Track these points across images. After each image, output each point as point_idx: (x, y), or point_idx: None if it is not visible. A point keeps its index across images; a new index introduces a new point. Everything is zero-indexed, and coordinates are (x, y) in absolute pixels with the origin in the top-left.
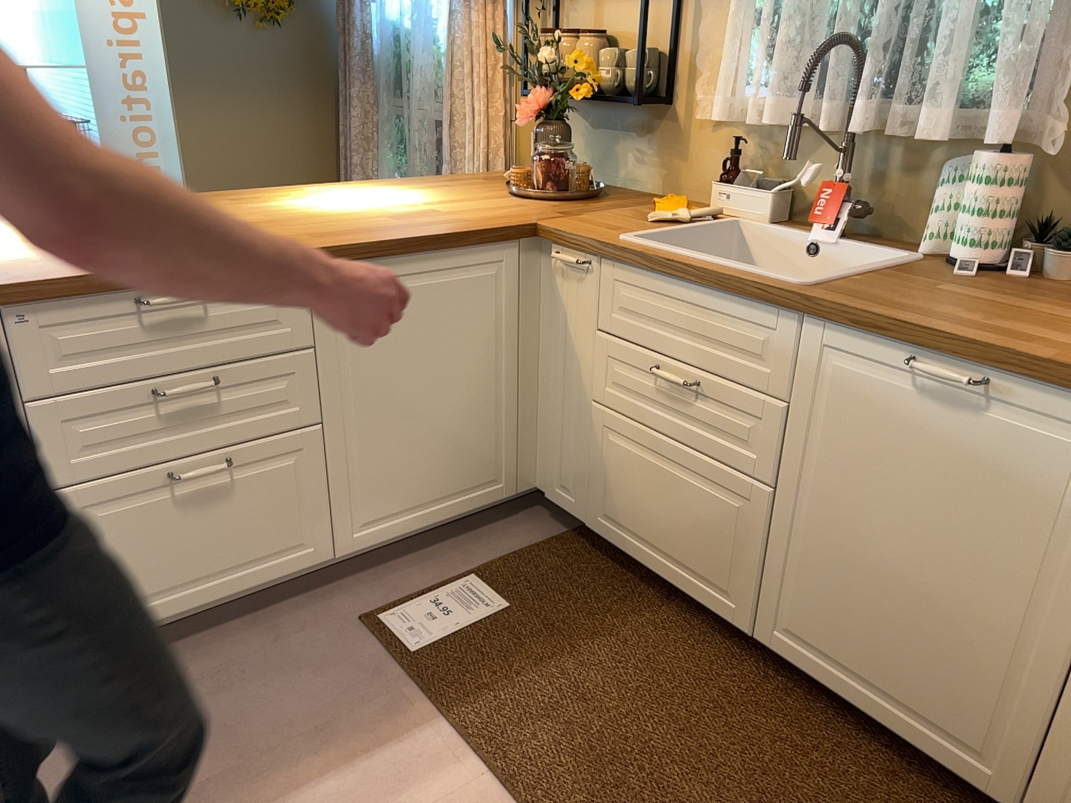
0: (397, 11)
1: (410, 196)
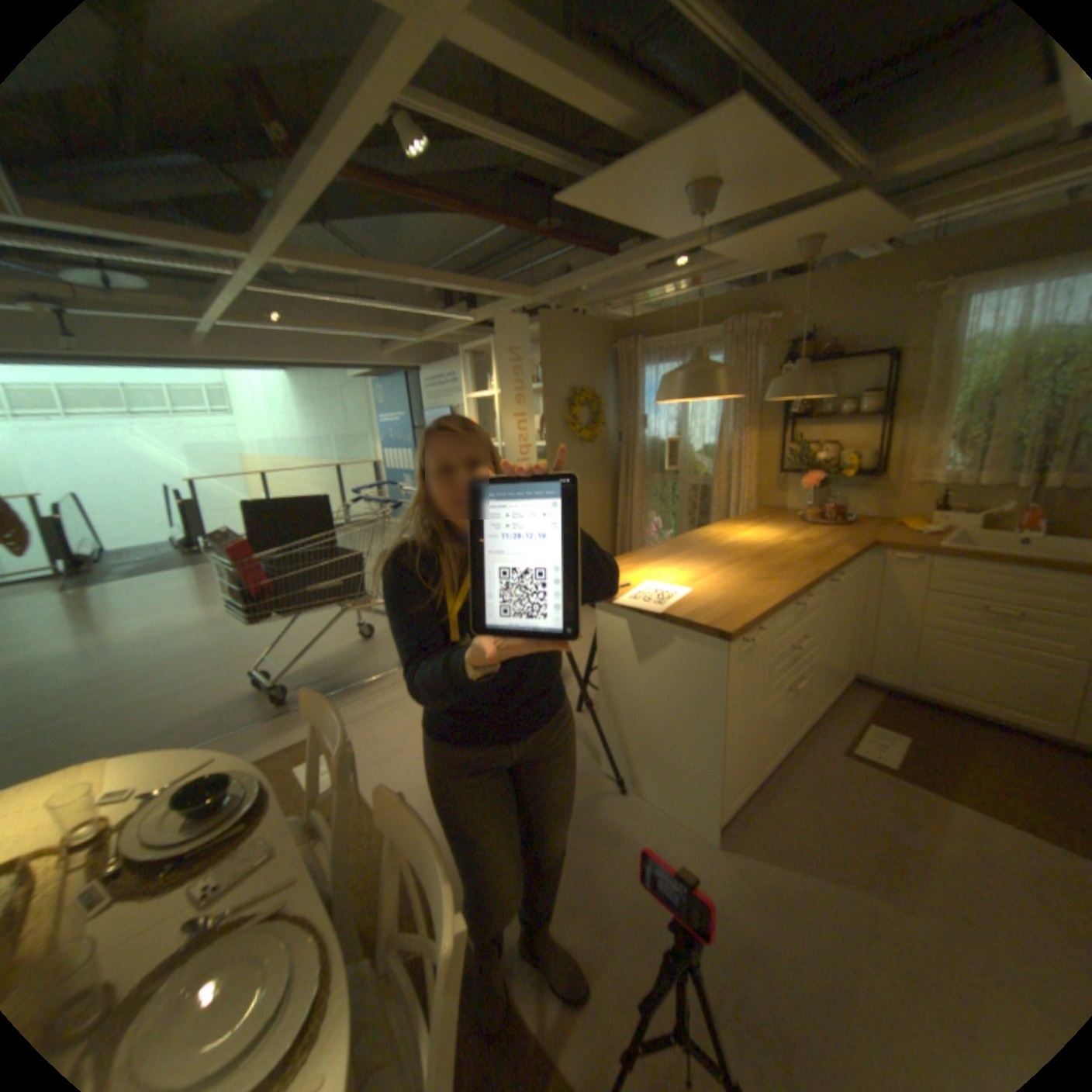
0: (658, 431)
1: (769, 530)
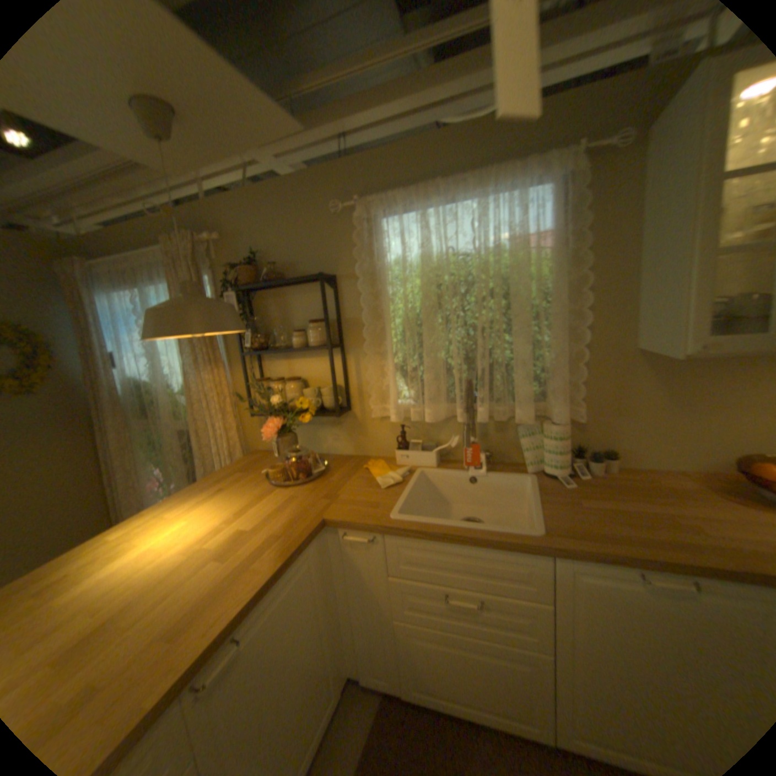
0: (133, 369)
1: (205, 515)
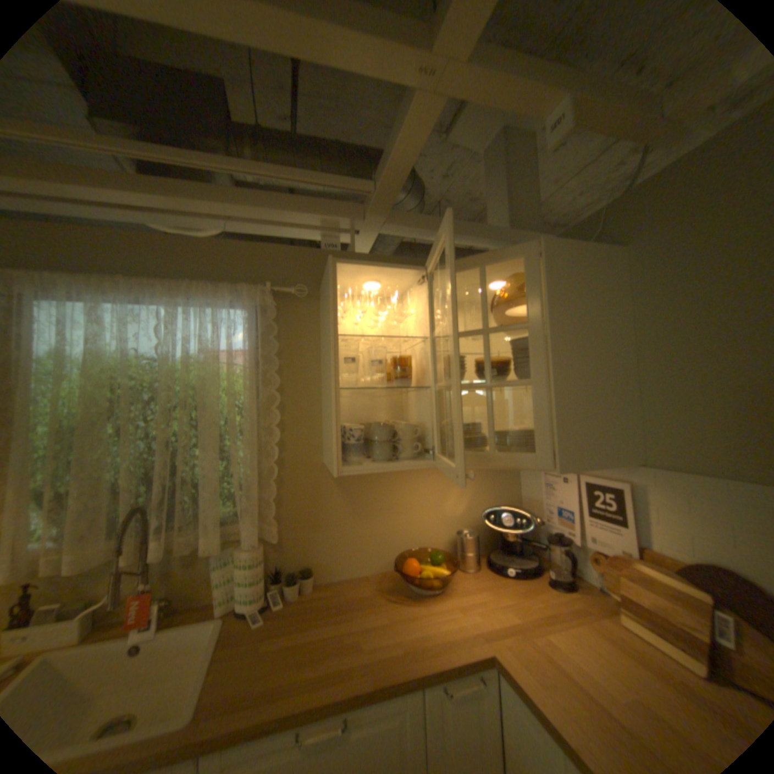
0: None
1: None
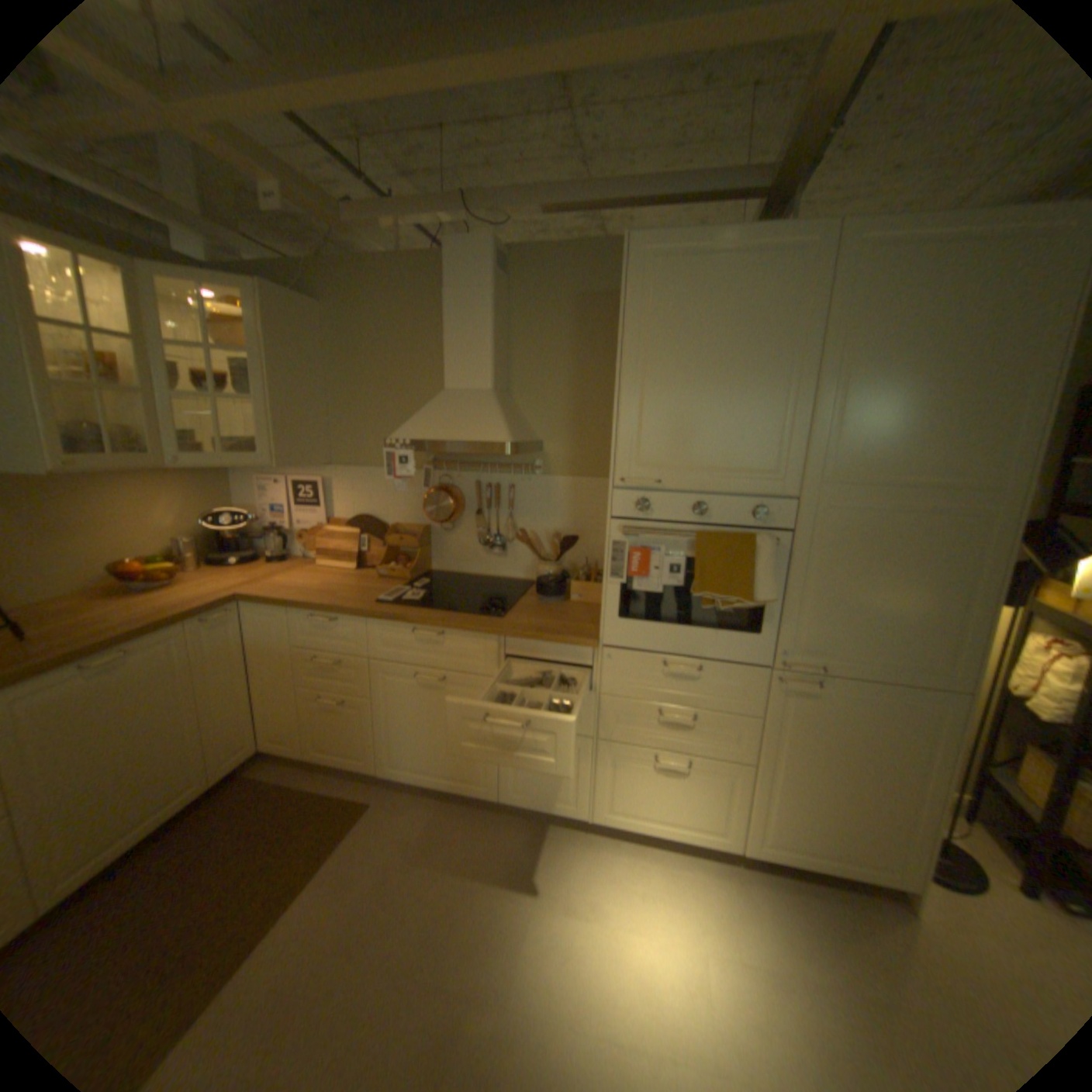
0: None
1: None
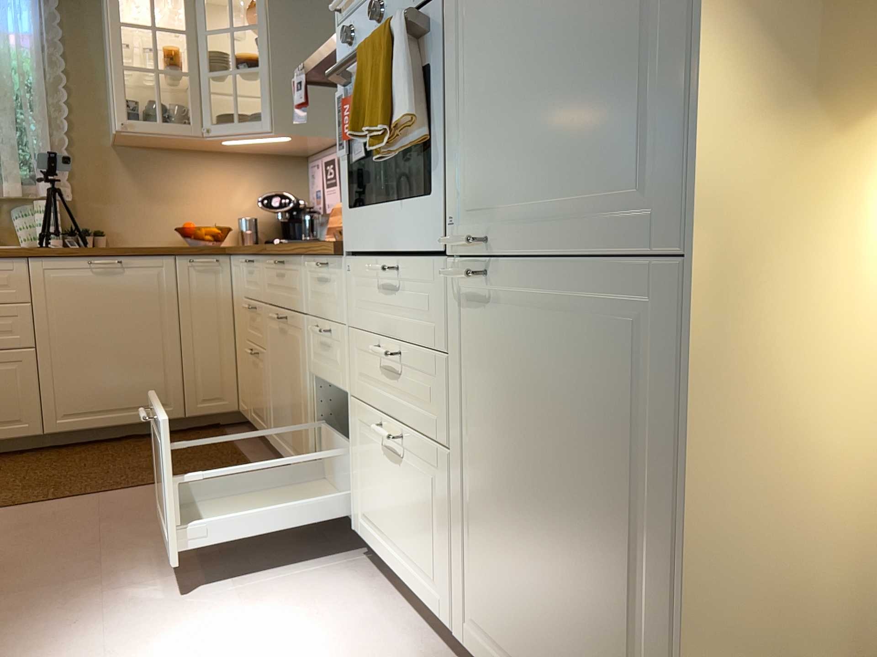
0: None
1: None
